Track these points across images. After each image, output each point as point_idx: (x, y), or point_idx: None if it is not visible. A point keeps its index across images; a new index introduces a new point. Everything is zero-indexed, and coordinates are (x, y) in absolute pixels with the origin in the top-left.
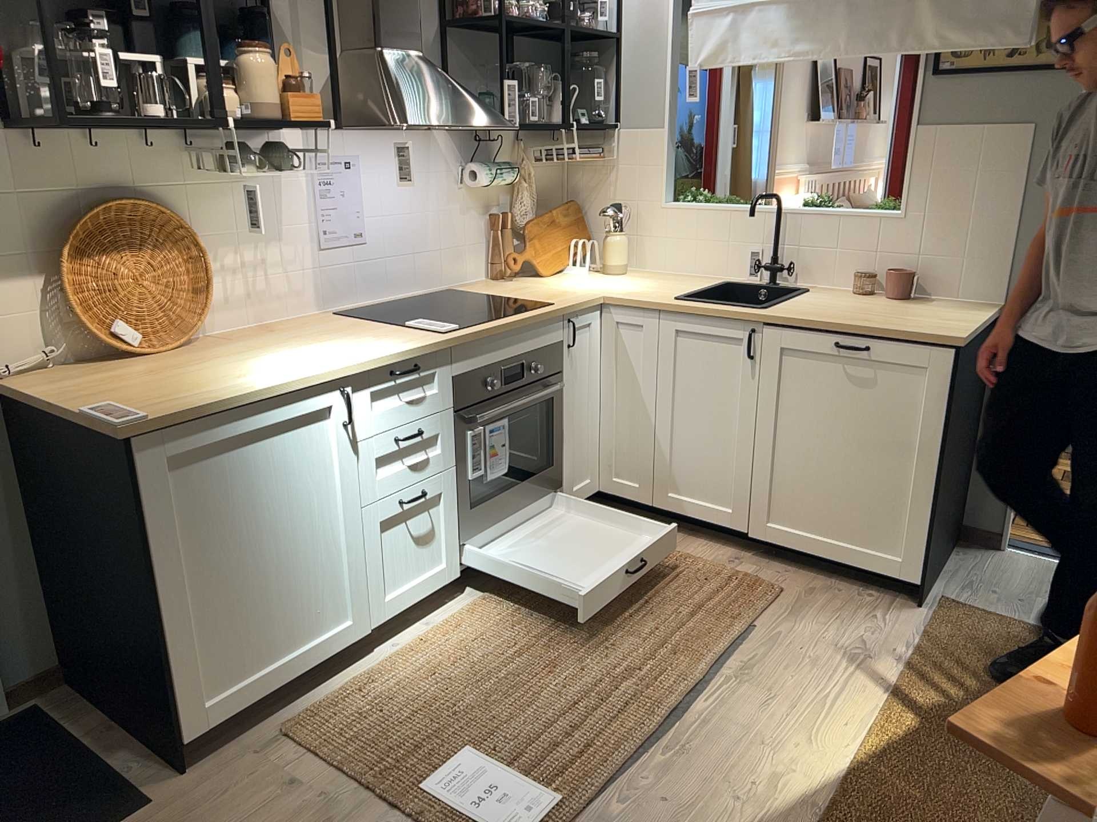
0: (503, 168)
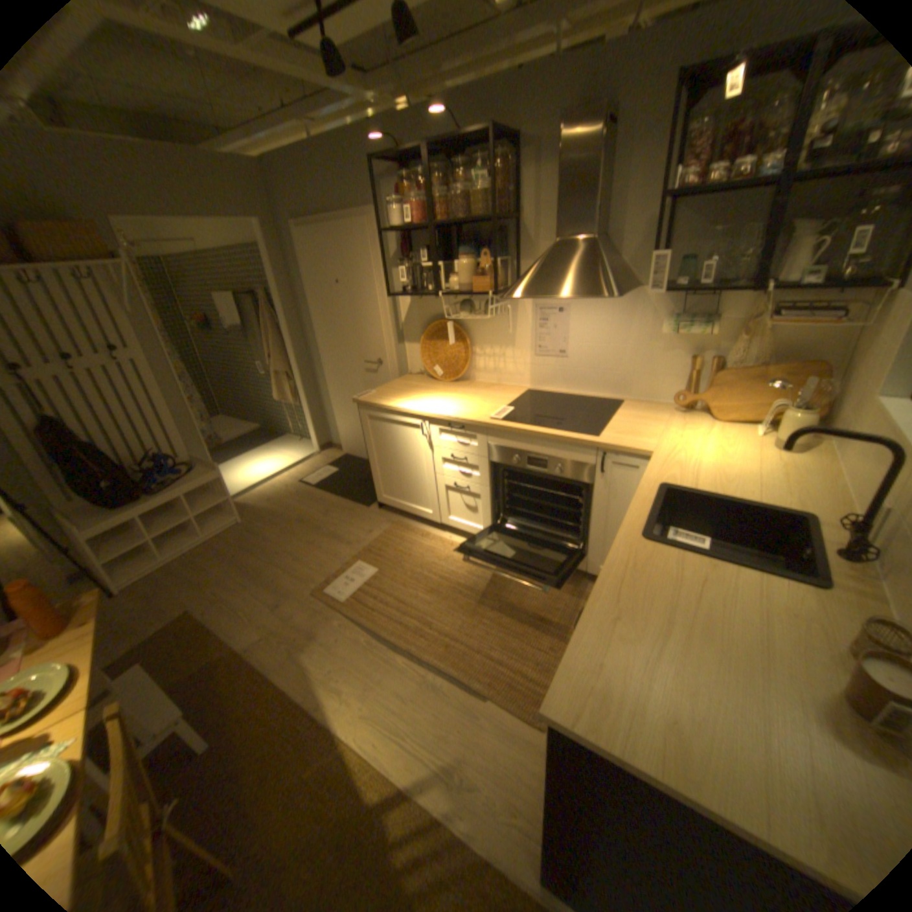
0: (694, 321)
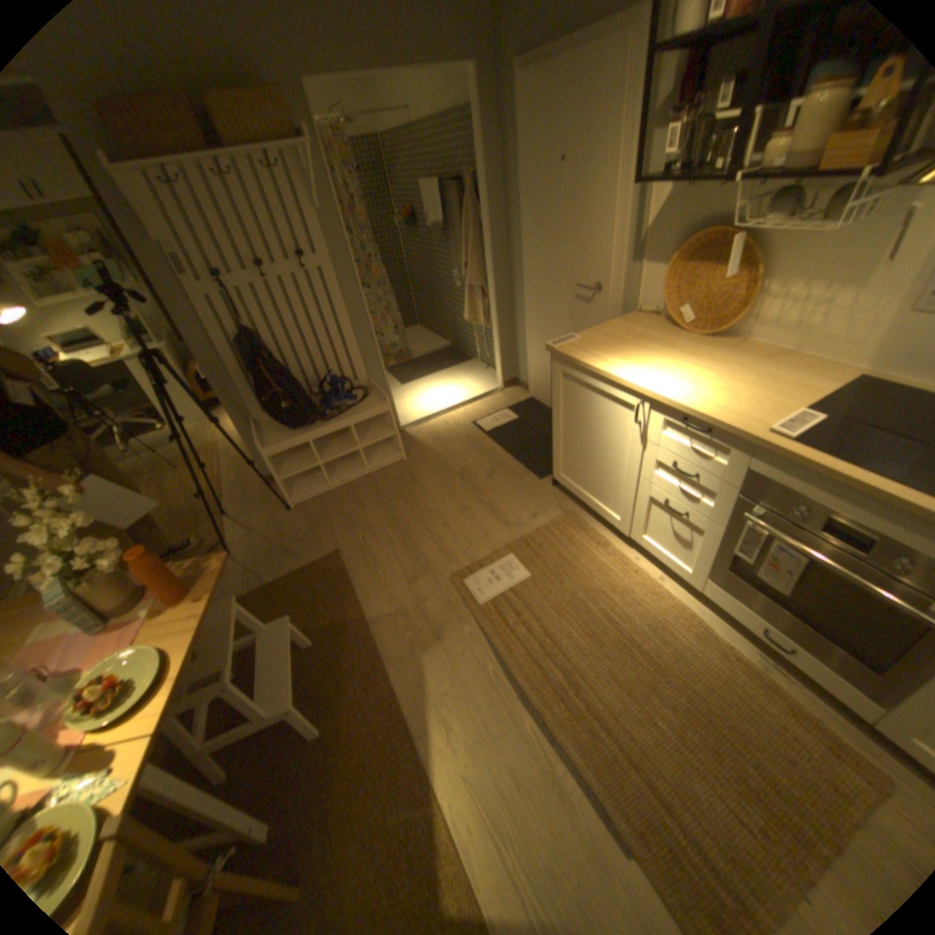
0: None
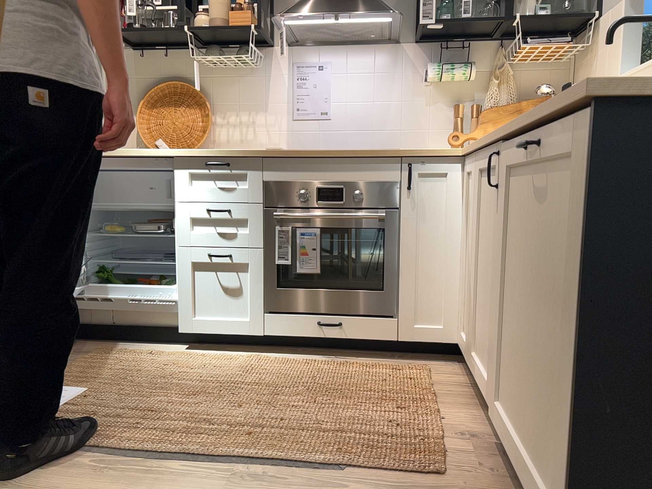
0: (453, 65)
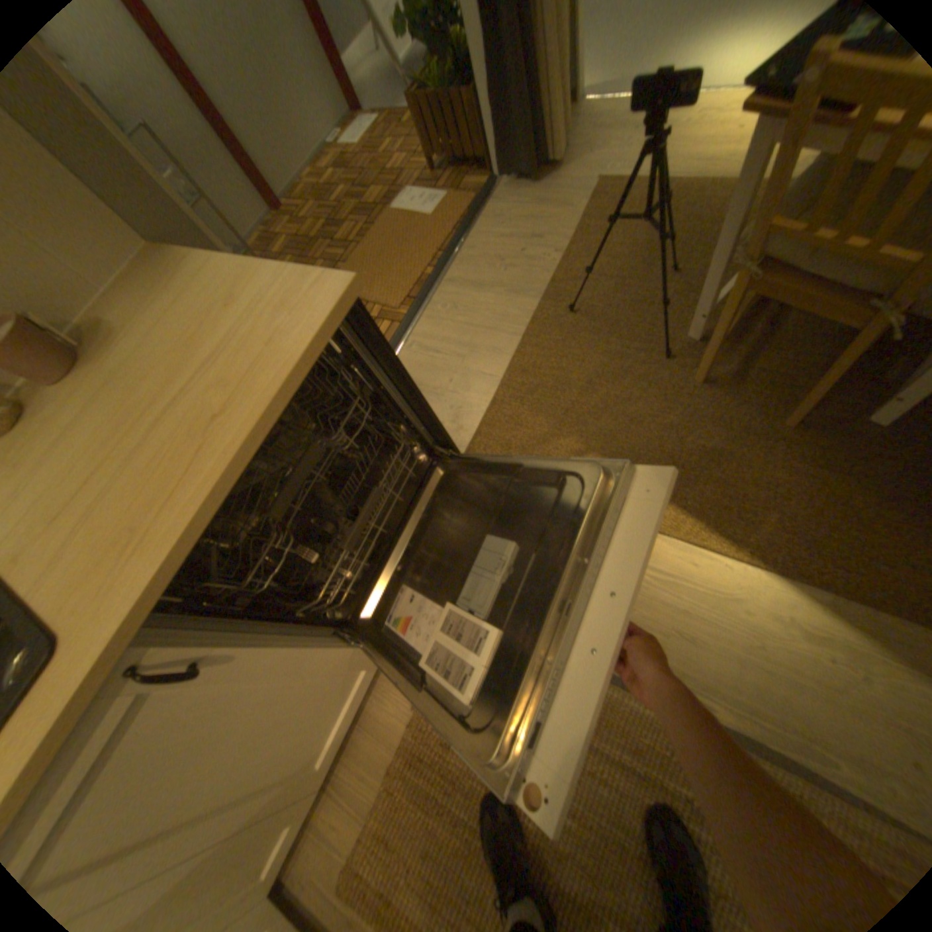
0: None
